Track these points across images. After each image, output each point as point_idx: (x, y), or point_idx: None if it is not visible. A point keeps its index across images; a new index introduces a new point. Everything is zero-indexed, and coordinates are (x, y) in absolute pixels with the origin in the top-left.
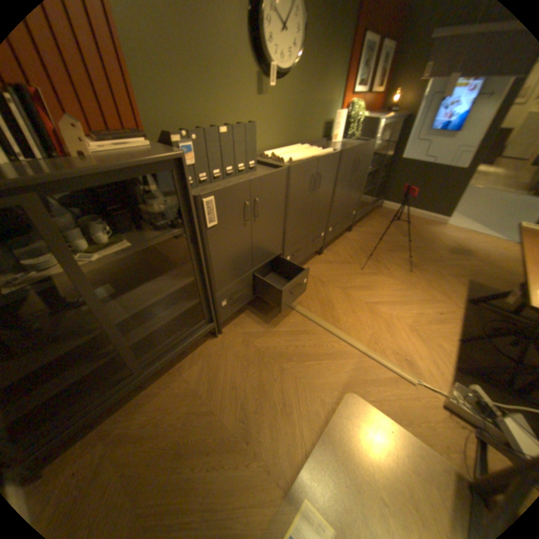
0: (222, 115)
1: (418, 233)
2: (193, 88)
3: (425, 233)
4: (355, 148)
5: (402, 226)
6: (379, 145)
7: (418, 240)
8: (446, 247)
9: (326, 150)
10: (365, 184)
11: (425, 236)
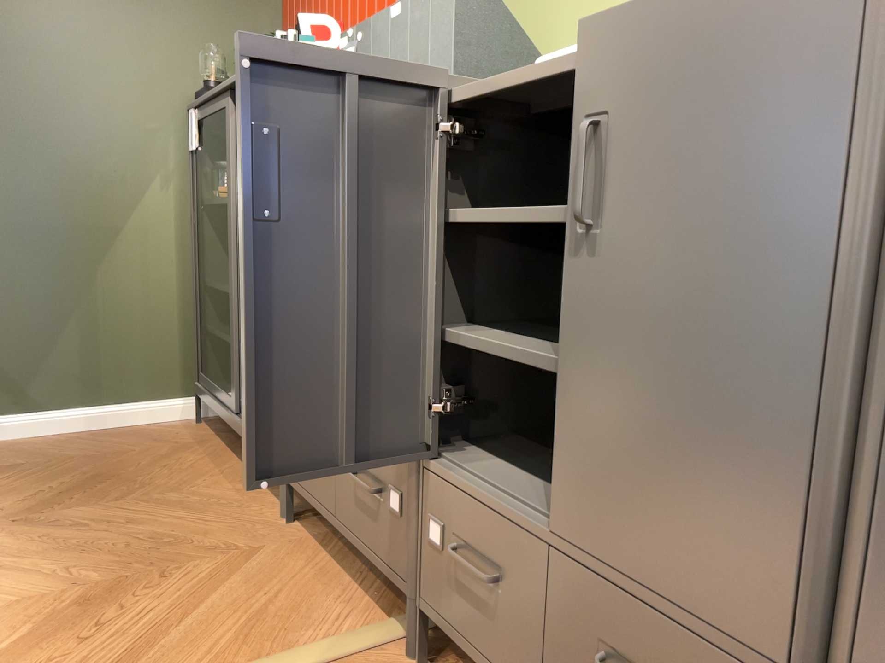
0: None
1: None
2: None
3: None
4: None
5: None
6: None
7: None
8: None
9: None
10: None
11: None
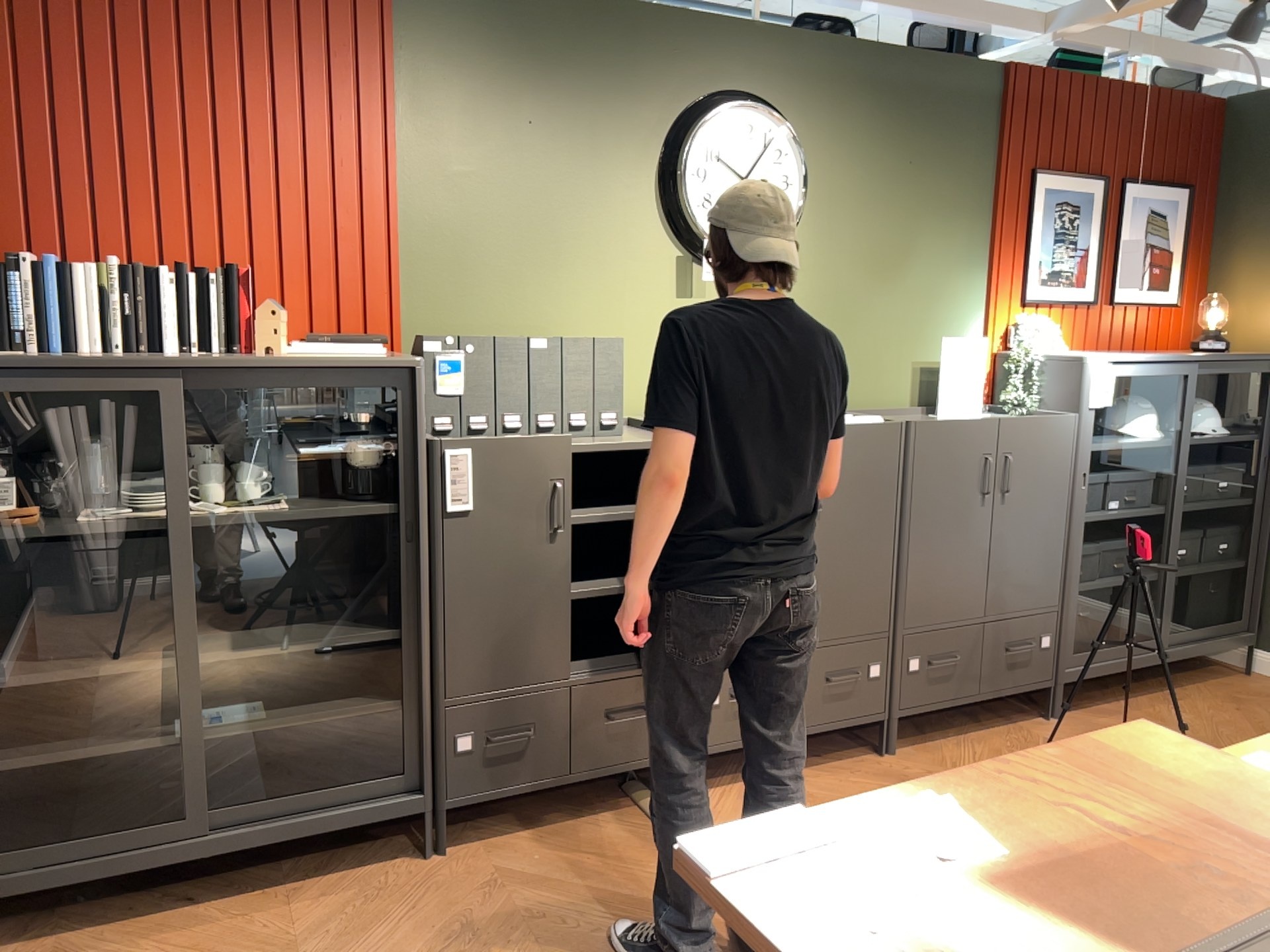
0: (579, 329)
1: None
2: (518, 281)
3: None
4: (973, 425)
5: None
6: (1148, 441)
7: None
8: None
9: (857, 418)
10: (1079, 551)
11: None
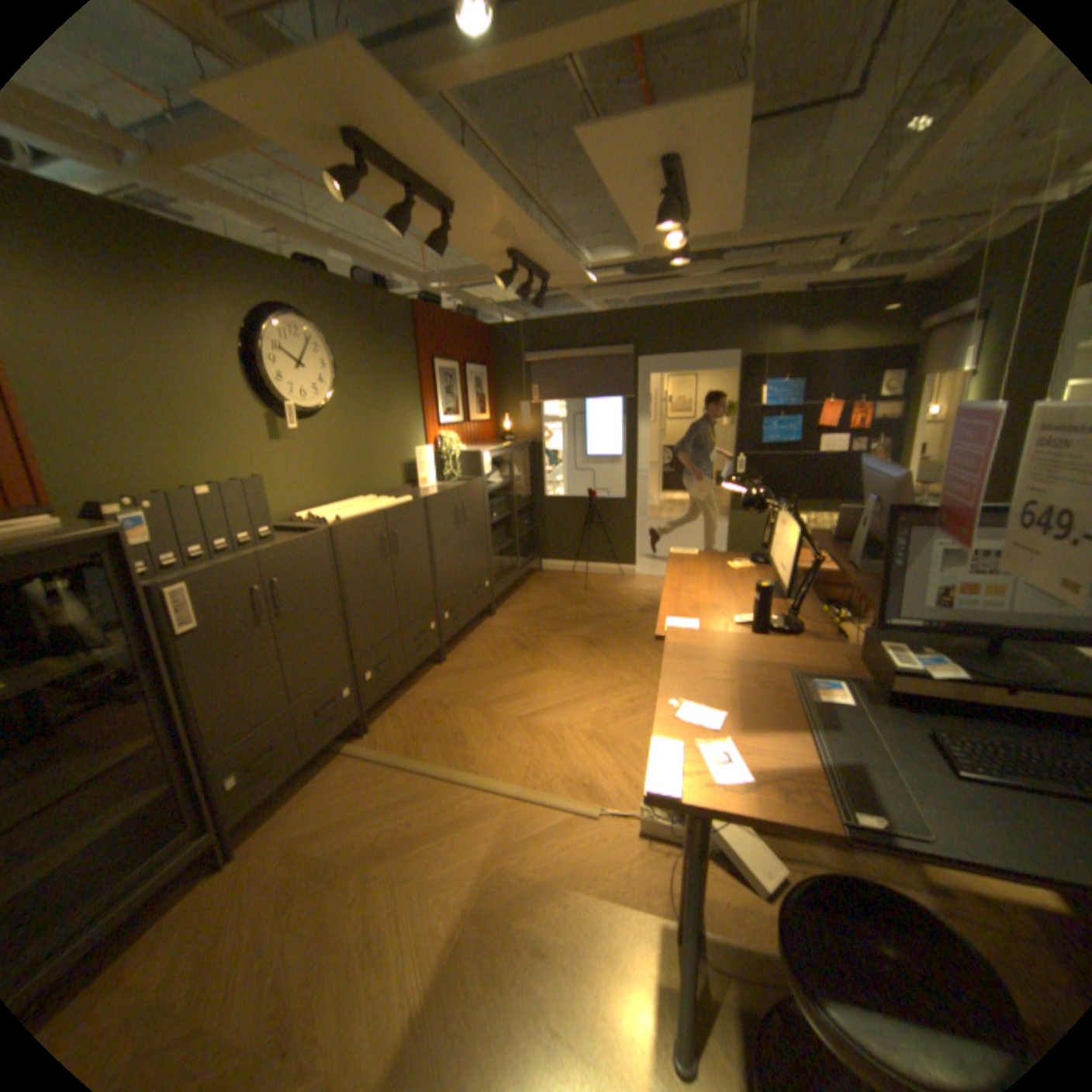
0: (210, 472)
1: (597, 597)
2: (152, 443)
3: (606, 594)
4: (450, 493)
5: (573, 592)
6: (500, 485)
7: (596, 607)
8: (635, 607)
9: (401, 500)
10: (491, 540)
11: (606, 599)
